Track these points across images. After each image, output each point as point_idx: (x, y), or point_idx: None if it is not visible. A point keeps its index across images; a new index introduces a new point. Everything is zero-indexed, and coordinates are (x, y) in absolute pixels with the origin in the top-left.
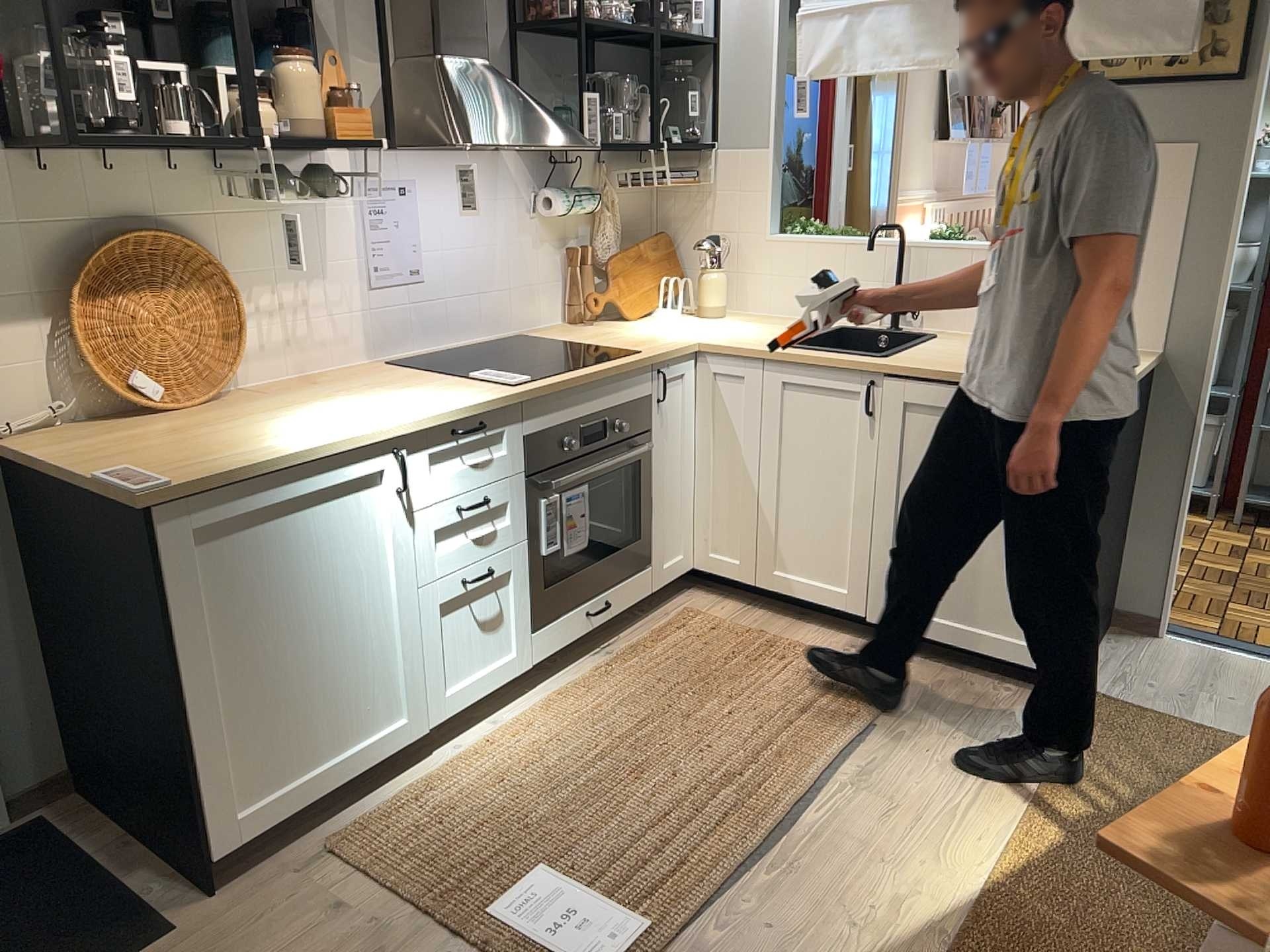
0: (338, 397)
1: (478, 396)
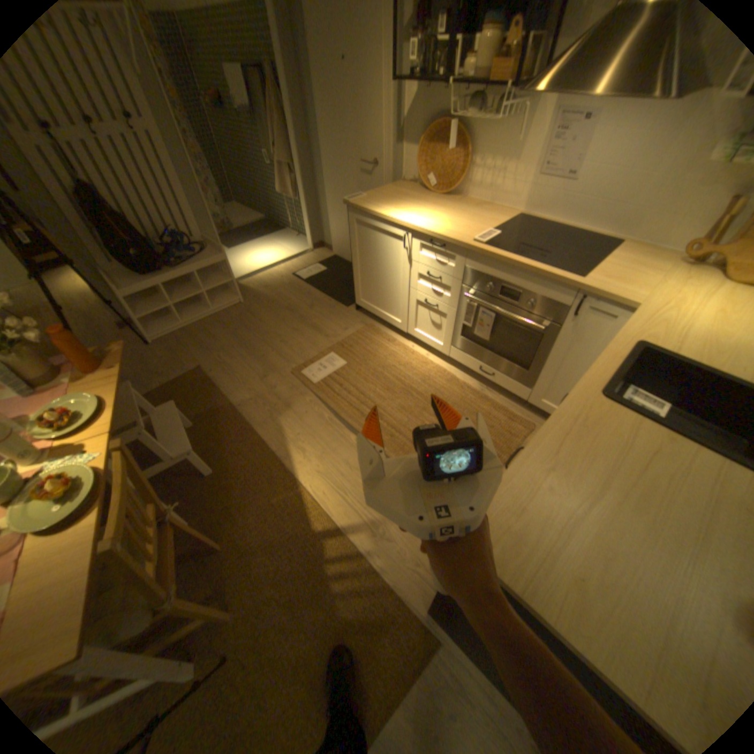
0: (454, 211)
1: (452, 234)
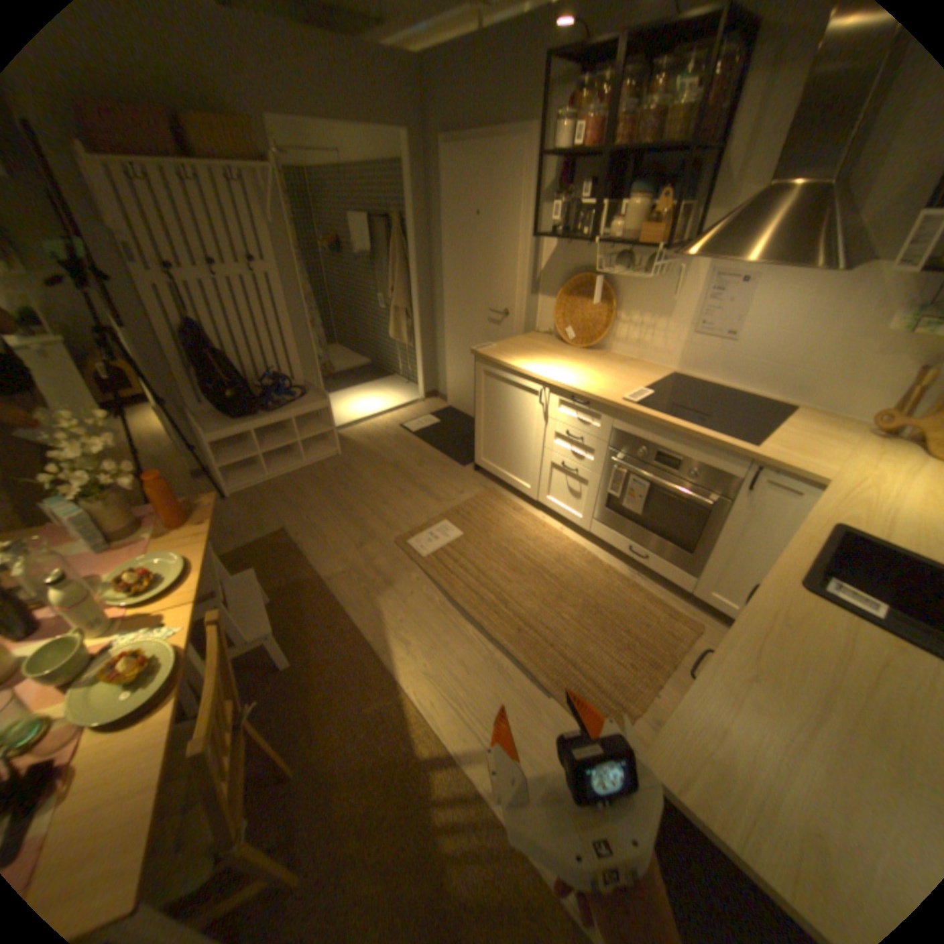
0: (596, 366)
1: (597, 391)
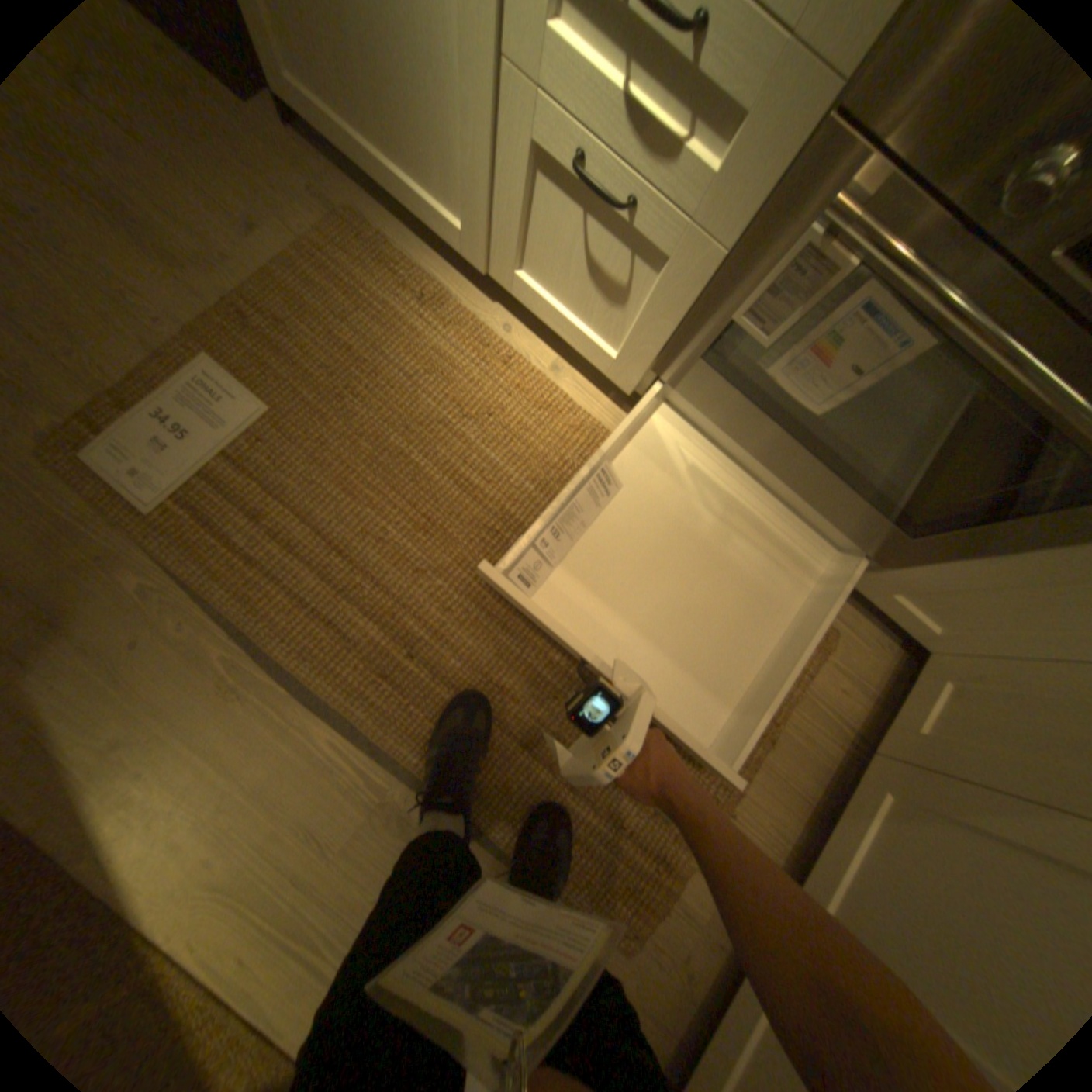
0: None
1: None
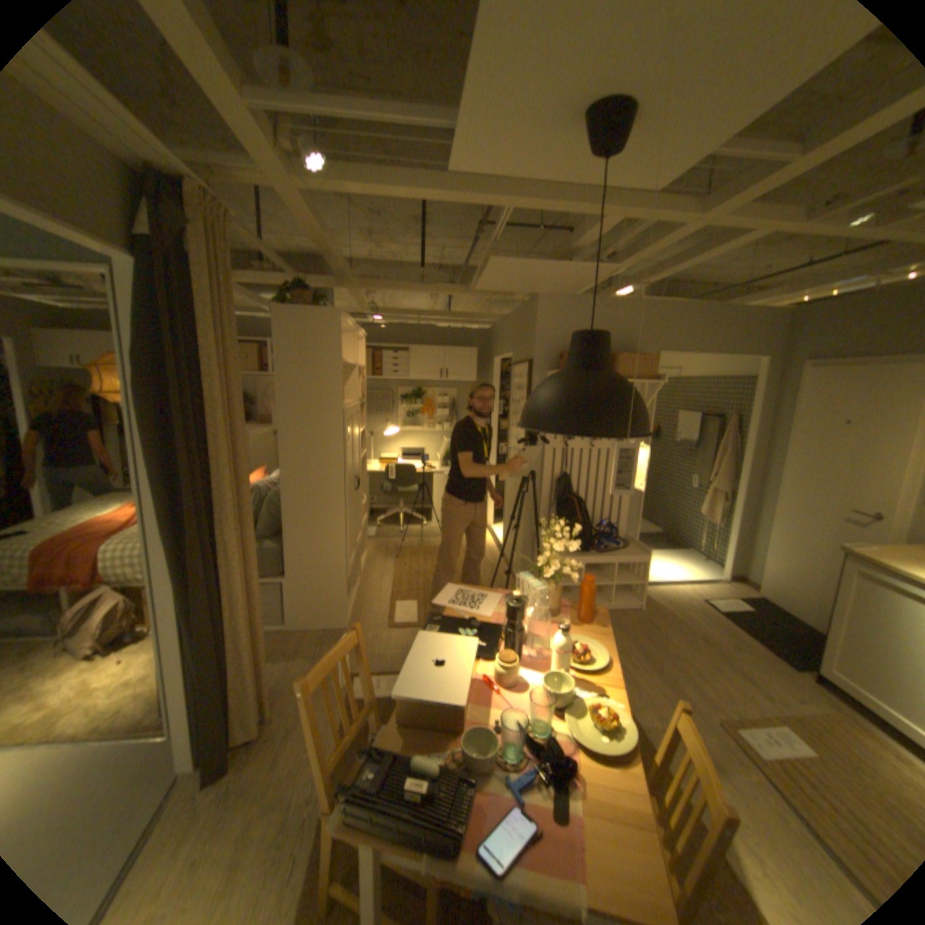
0: None
1: None
